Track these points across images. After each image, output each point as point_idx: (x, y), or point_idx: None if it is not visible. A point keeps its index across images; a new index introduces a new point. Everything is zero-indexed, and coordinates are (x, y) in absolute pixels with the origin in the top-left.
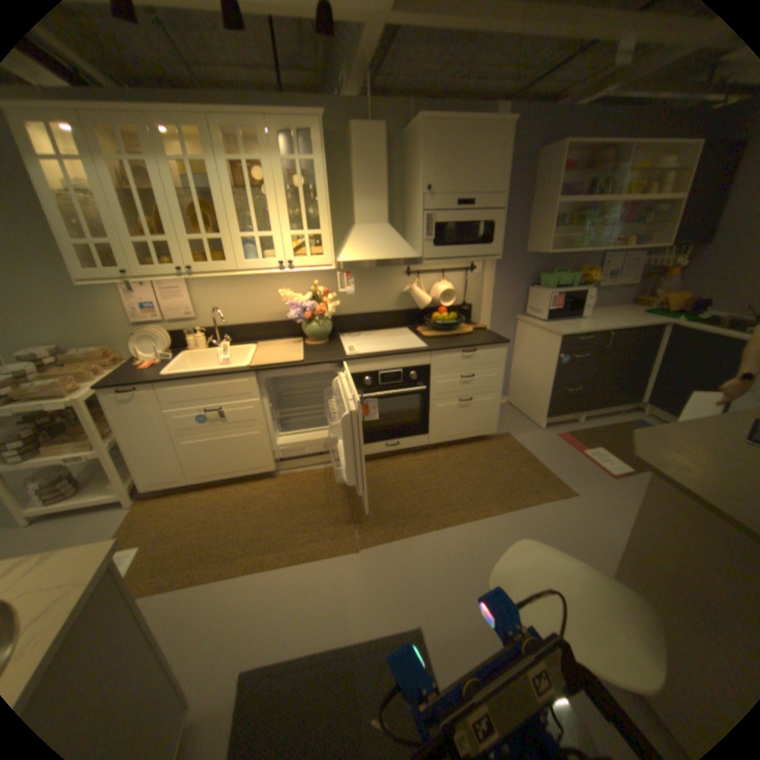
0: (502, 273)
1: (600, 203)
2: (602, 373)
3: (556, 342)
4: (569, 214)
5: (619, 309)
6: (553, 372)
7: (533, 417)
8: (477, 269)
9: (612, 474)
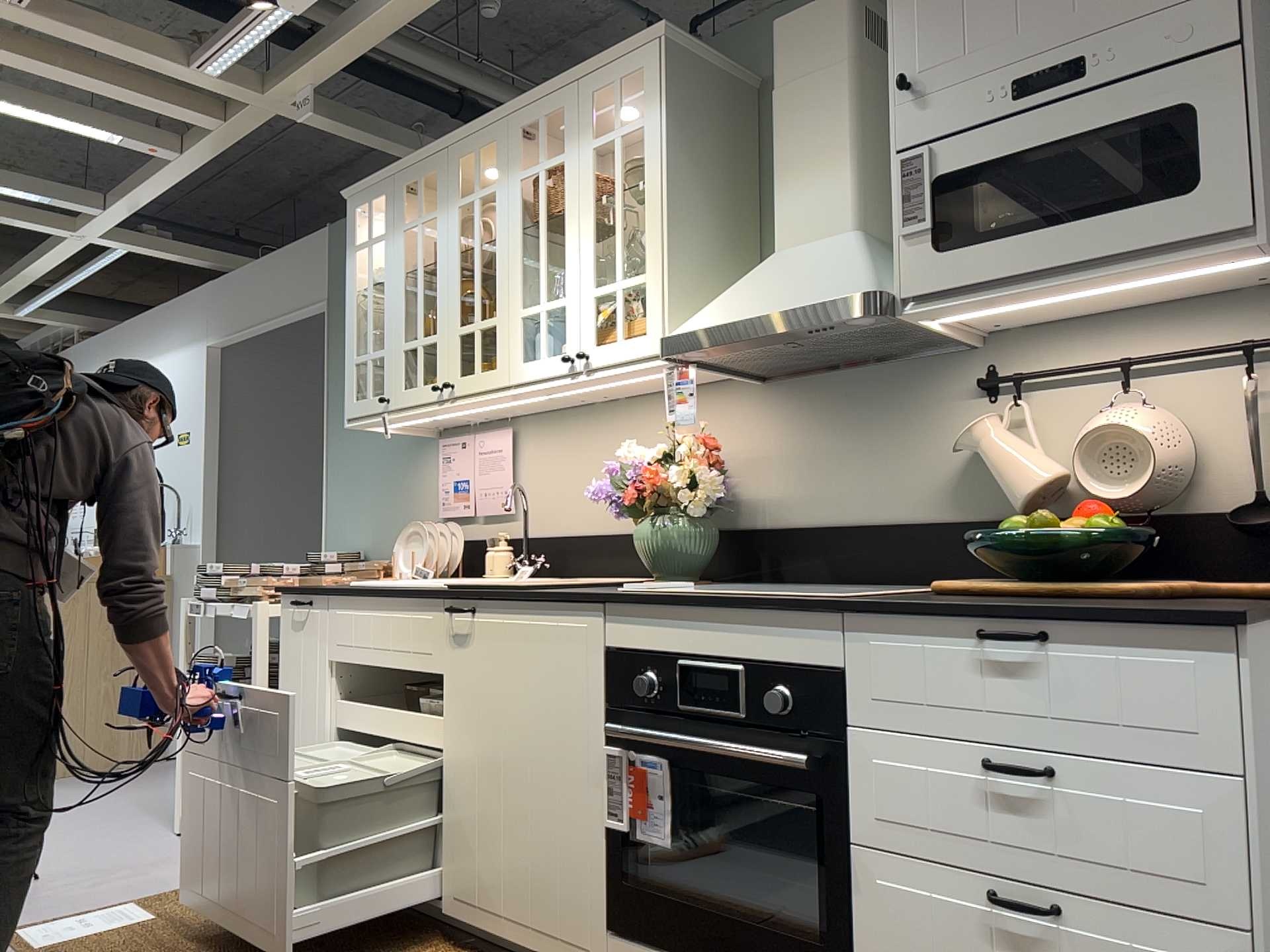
0: None
1: None
2: None
3: None
4: None
5: None
6: None
7: None
8: None
9: None
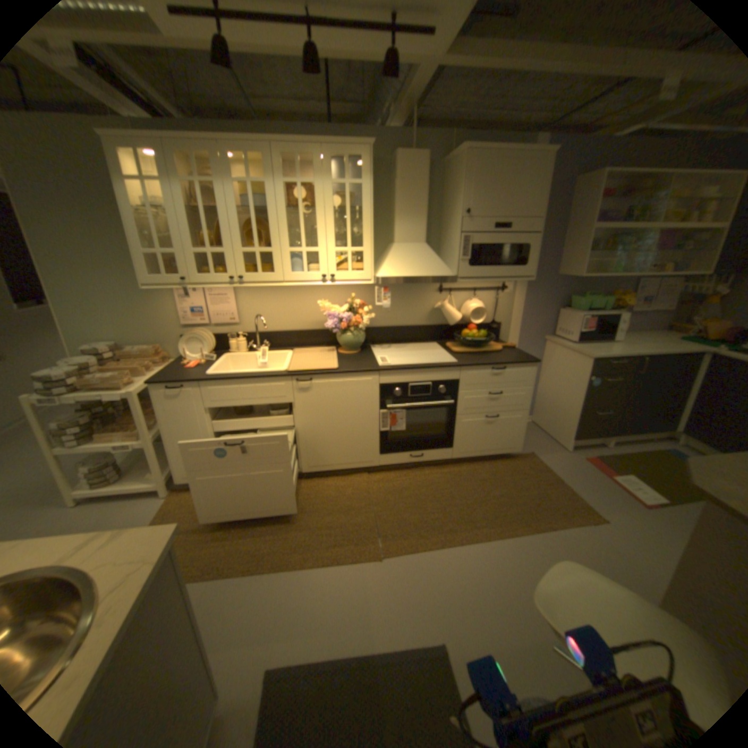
0: (533, 294)
1: (638, 229)
2: (635, 399)
3: (588, 365)
4: (604, 239)
5: (653, 334)
6: (584, 395)
7: (560, 438)
8: (508, 289)
9: (646, 504)
